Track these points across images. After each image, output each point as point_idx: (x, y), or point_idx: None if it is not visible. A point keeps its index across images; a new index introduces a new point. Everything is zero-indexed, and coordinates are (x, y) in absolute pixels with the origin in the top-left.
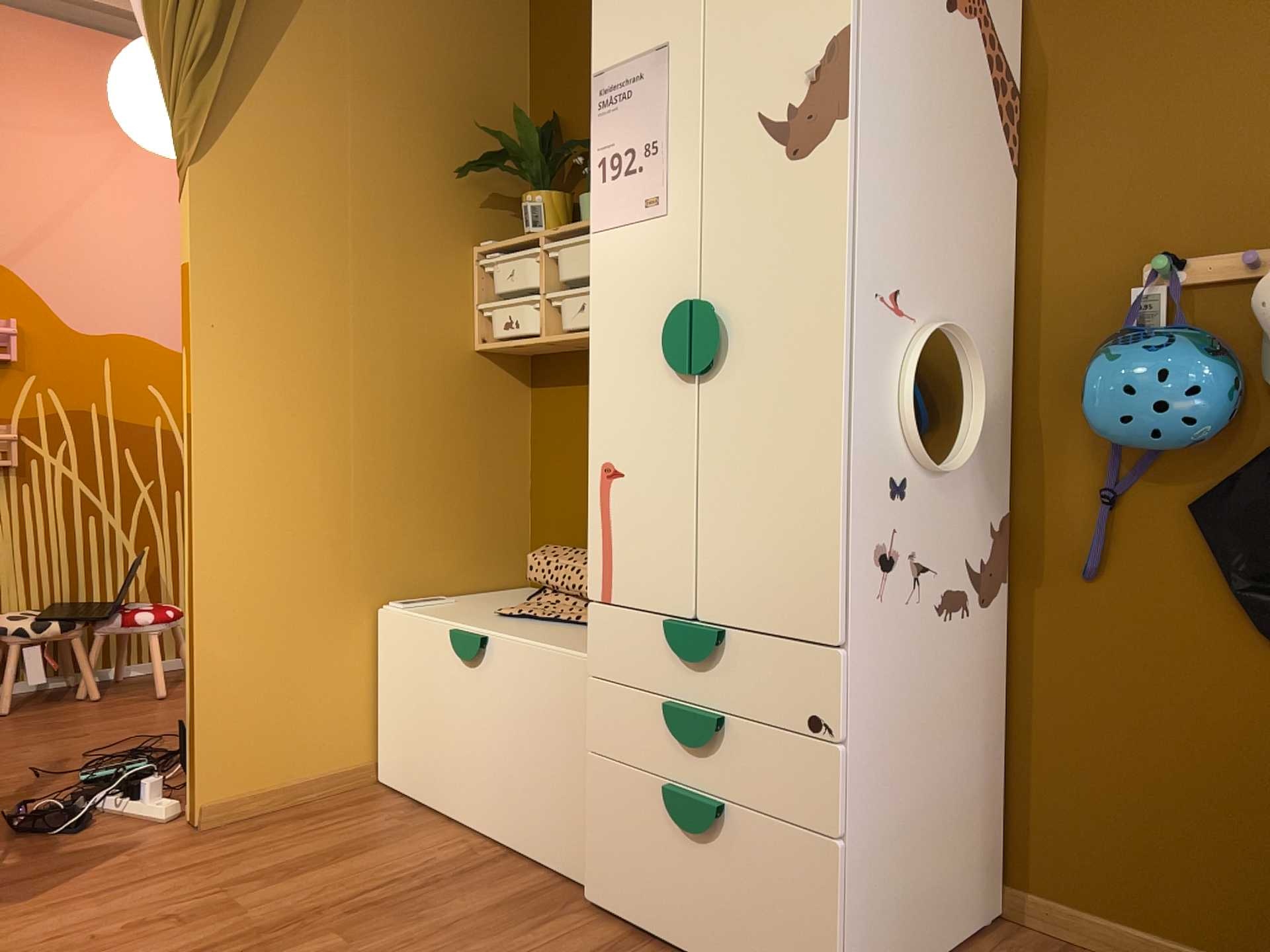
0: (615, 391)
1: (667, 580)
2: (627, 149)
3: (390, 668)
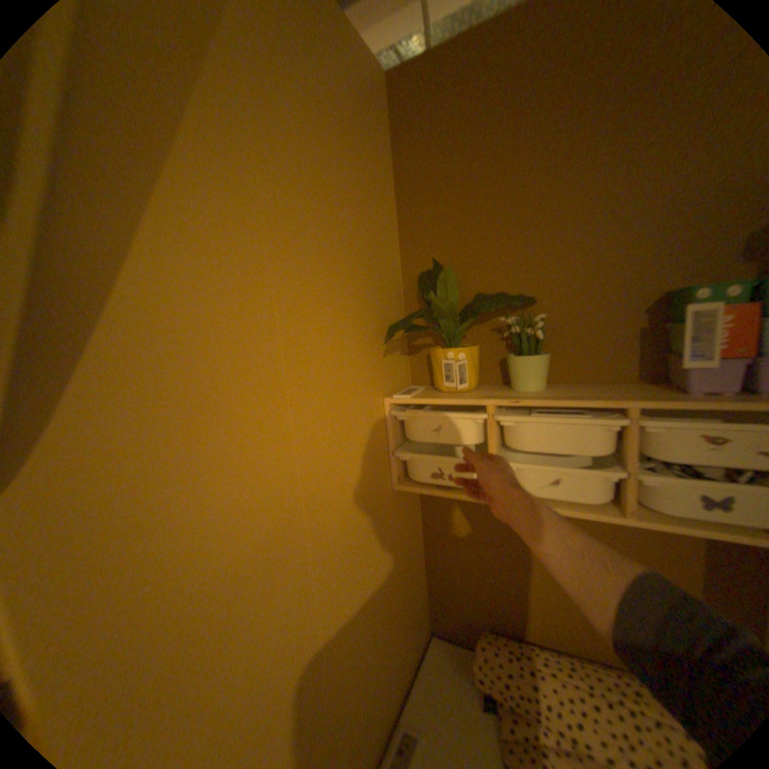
0: None
1: None
2: None
3: None
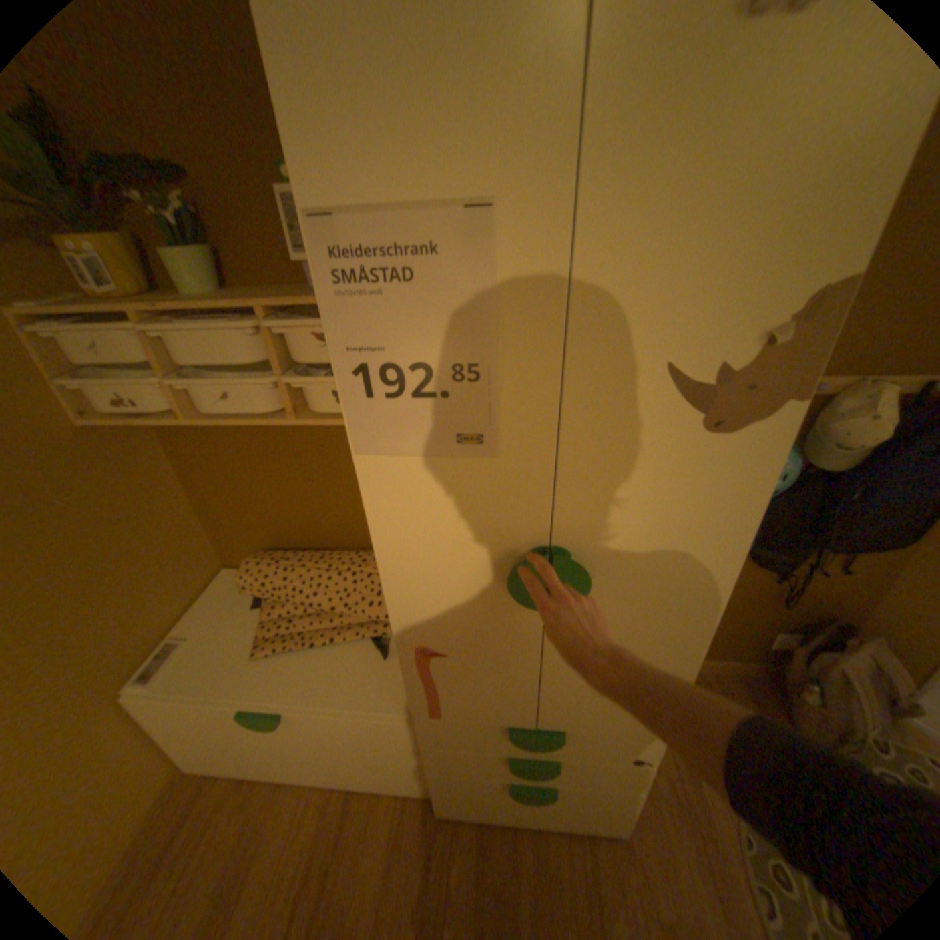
0: (426, 602)
1: (505, 711)
2: (413, 361)
3: (161, 727)
